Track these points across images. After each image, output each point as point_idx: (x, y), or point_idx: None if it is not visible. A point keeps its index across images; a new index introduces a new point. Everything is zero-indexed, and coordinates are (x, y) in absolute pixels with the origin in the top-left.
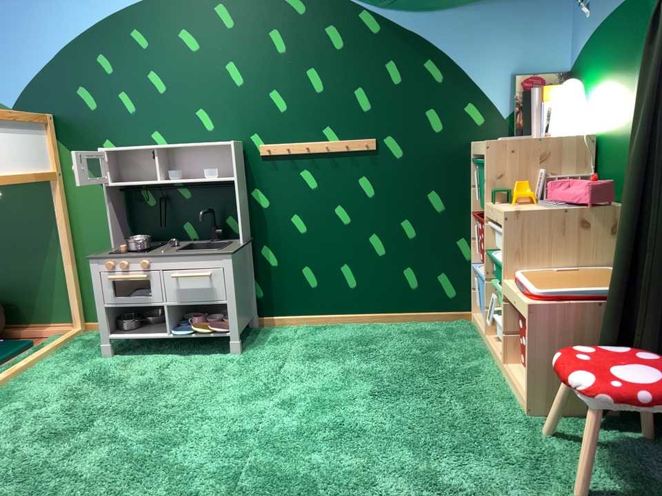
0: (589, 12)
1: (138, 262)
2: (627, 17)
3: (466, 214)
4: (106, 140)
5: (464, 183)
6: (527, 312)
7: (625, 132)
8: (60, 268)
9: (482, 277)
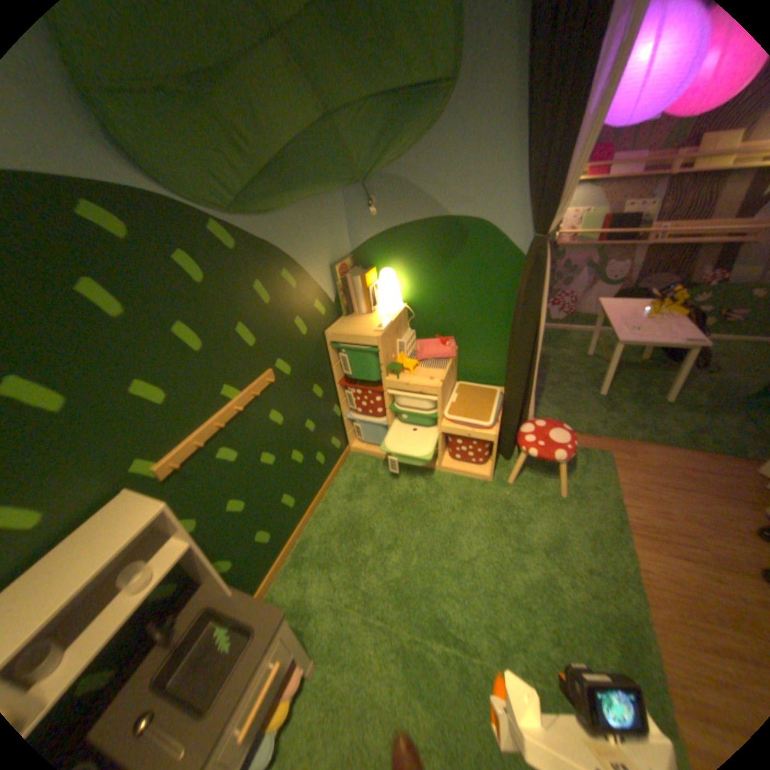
0: (377, 212)
1: None
2: (435, 231)
3: (335, 387)
4: None
5: (327, 366)
6: (492, 438)
7: (442, 305)
8: None
9: (382, 425)
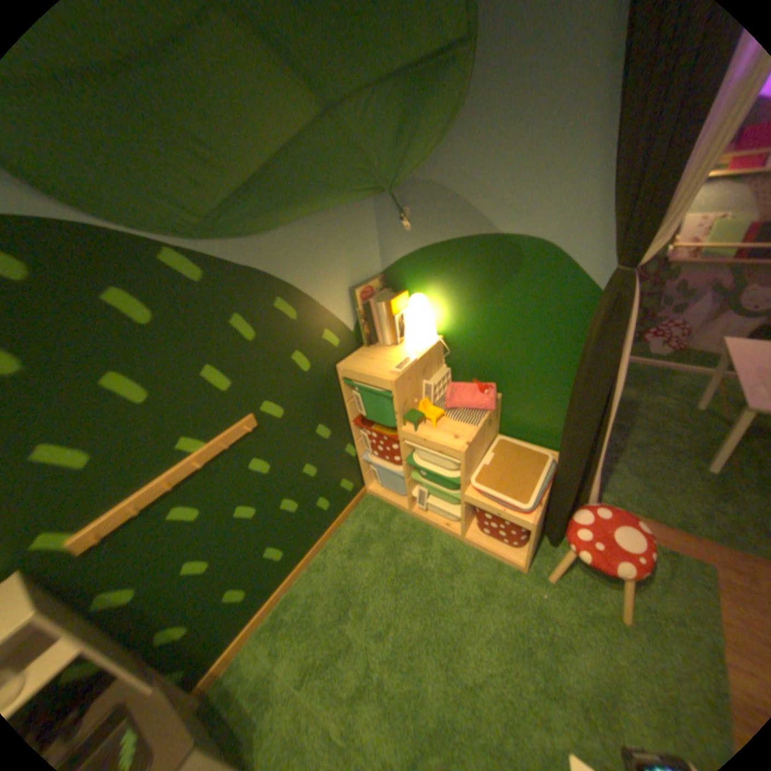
0: (412, 226)
1: None
2: (482, 251)
3: (348, 426)
4: None
5: (340, 403)
6: (530, 526)
7: (486, 342)
8: None
9: (399, 477)
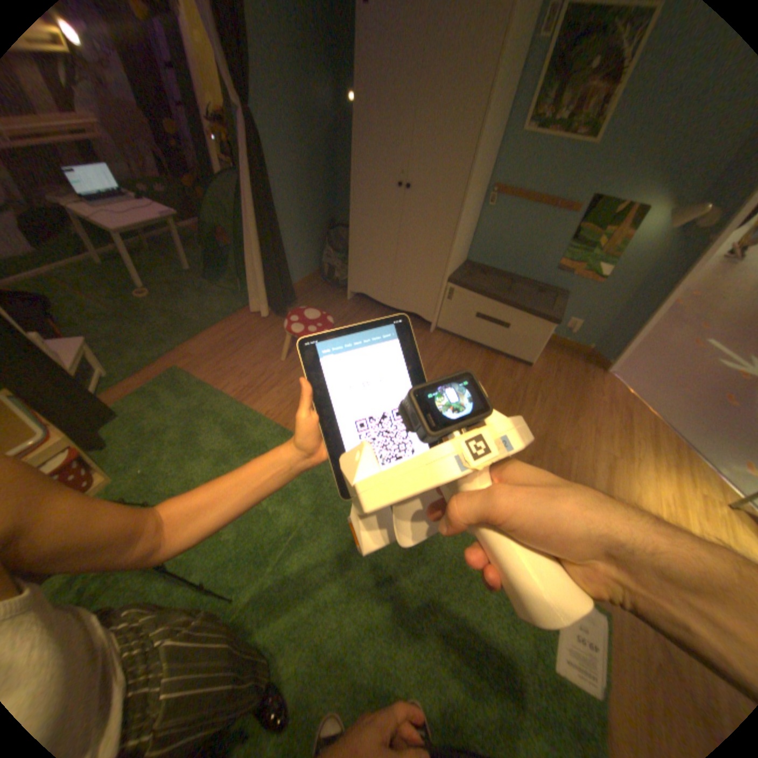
0: None
1: None
2: None
3: None
4: None
5: None
6: (63, 444)
7: None
8: None
9: None
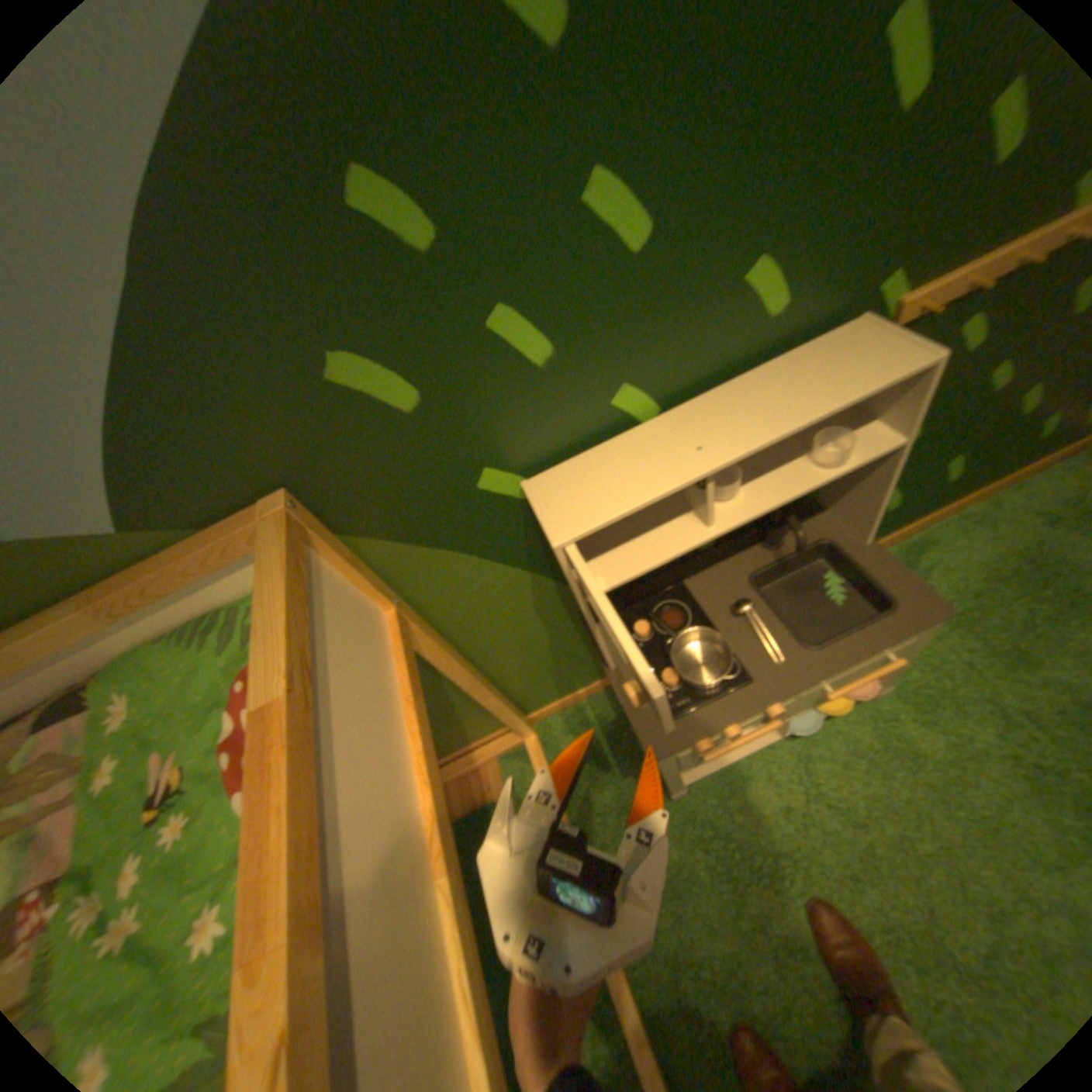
0: None
1: (763, 713)
2: None
3: None
4: (487, 469)
5: None
6: None
7: None
8: (459, 697)
9: None
